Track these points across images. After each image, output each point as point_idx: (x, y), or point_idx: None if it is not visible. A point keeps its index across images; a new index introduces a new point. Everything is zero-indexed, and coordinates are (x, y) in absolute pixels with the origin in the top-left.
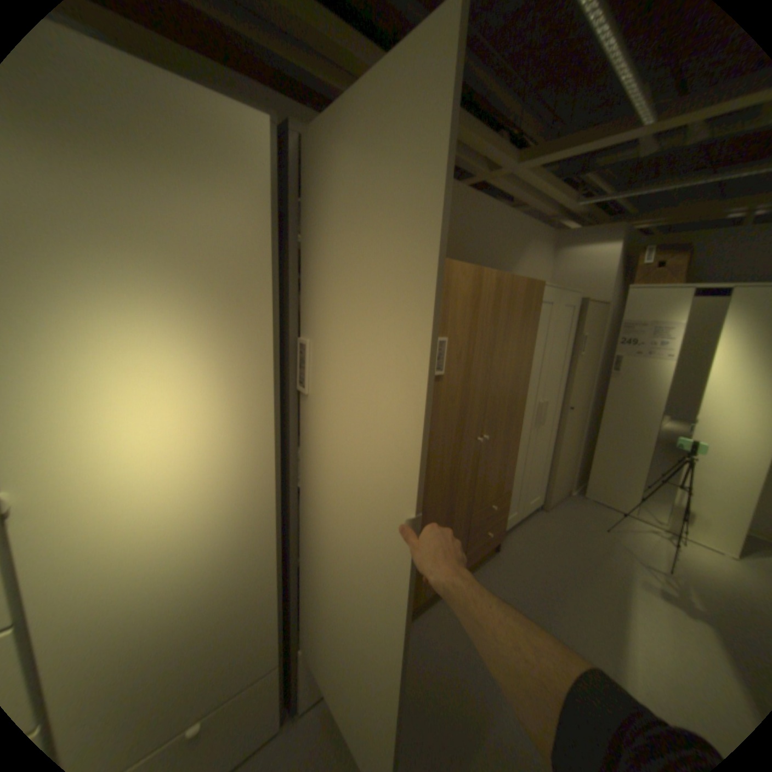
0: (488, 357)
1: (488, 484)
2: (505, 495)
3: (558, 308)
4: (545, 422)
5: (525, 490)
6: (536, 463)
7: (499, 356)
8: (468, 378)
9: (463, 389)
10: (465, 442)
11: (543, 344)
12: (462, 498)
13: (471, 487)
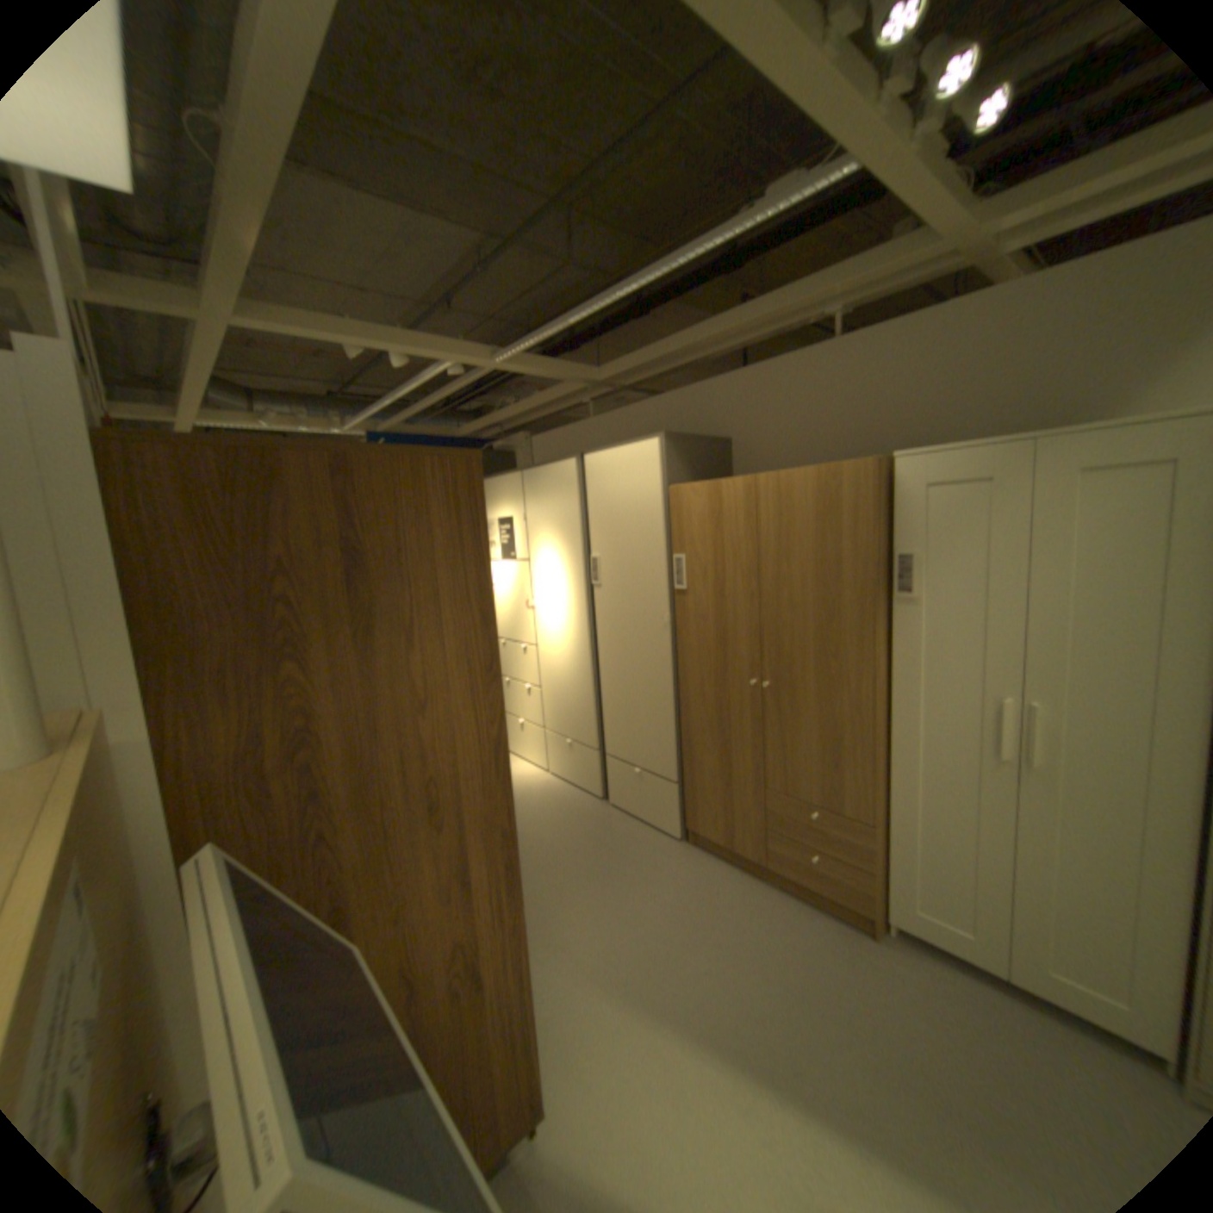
0: (750, 579)
1: (796, 764)
2: (851, 819)
3: (1022, 484)
4: (1036, 759)
5: (996, 900)
6: (1042, 861)
7: (773, 580)
8: (722, 600)
9: (717, 610)
10: (733, 675)
11: (974, 566)
12: (744, 750)
13: (756, 743)
